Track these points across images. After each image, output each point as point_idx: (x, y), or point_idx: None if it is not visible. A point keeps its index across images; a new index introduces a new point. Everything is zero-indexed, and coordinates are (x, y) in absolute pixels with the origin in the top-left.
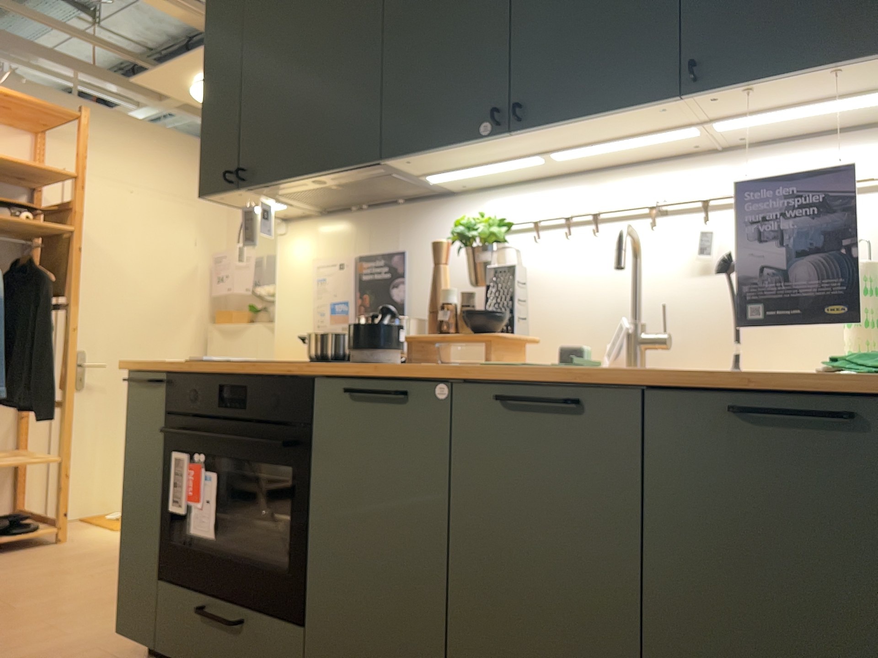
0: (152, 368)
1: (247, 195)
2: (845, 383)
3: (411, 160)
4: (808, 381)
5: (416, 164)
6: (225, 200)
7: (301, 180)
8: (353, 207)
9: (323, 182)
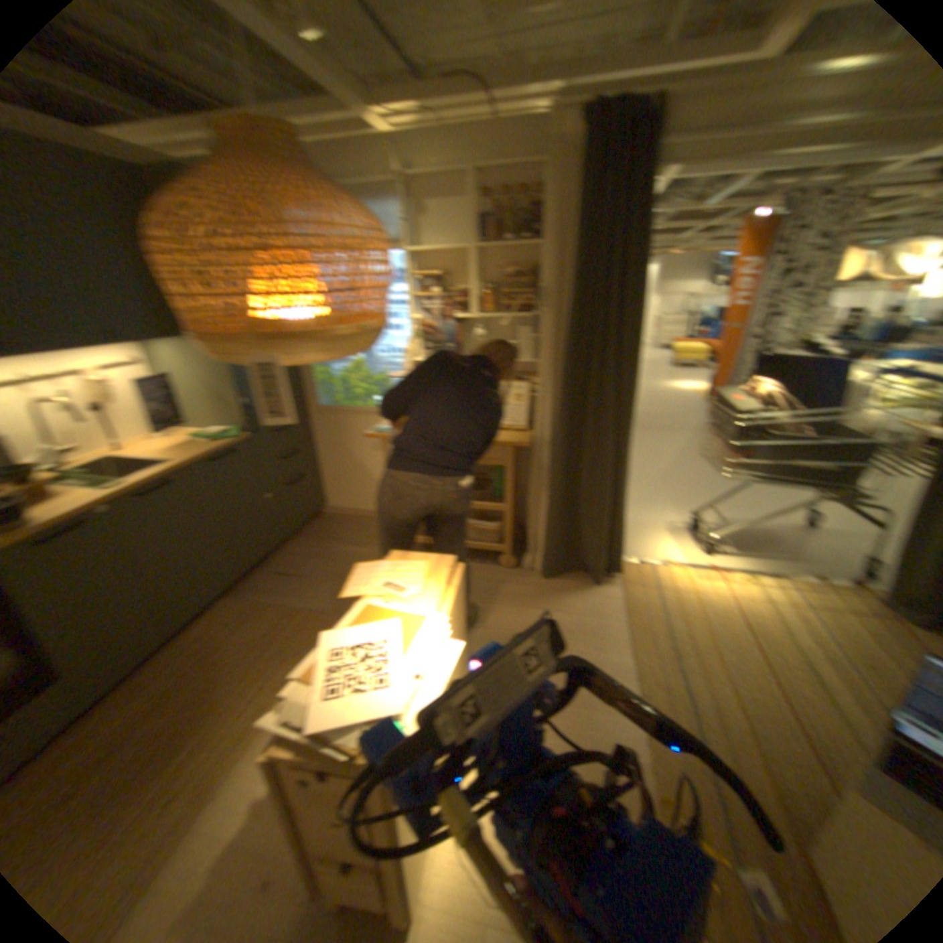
0: None
1: None
2: (229, 445)
3: None
4: (221, 448)
5: None
6: None
7: None
8: None
9: None
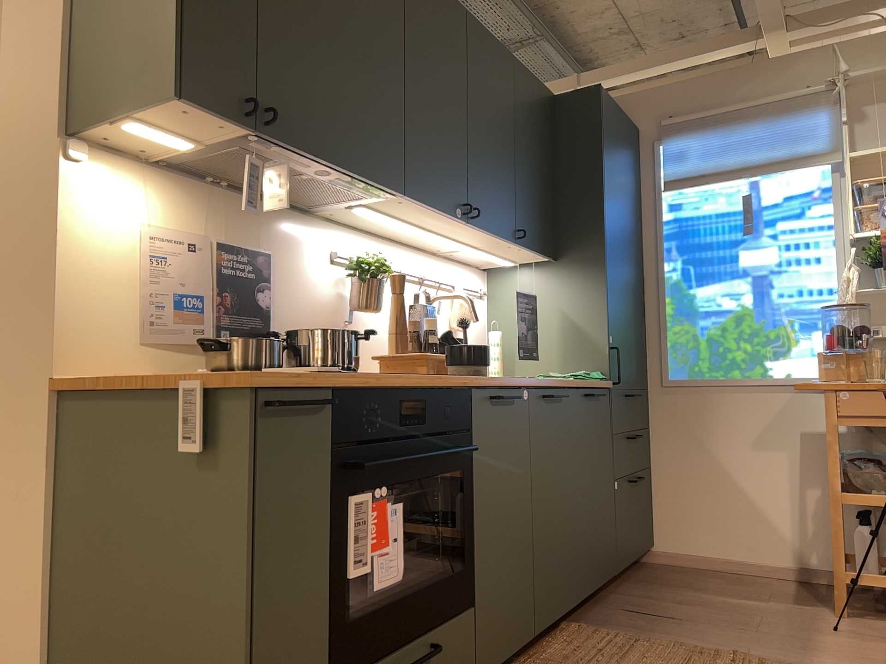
0: (315, 382)
1: (224, 129)
2: (596, 383)
3: (405, 200)
4: (591, 382)
5: (394, 201)
6: (178, 113)
7: (324, 164)
8: (213, 177)
9: (320, 172)
